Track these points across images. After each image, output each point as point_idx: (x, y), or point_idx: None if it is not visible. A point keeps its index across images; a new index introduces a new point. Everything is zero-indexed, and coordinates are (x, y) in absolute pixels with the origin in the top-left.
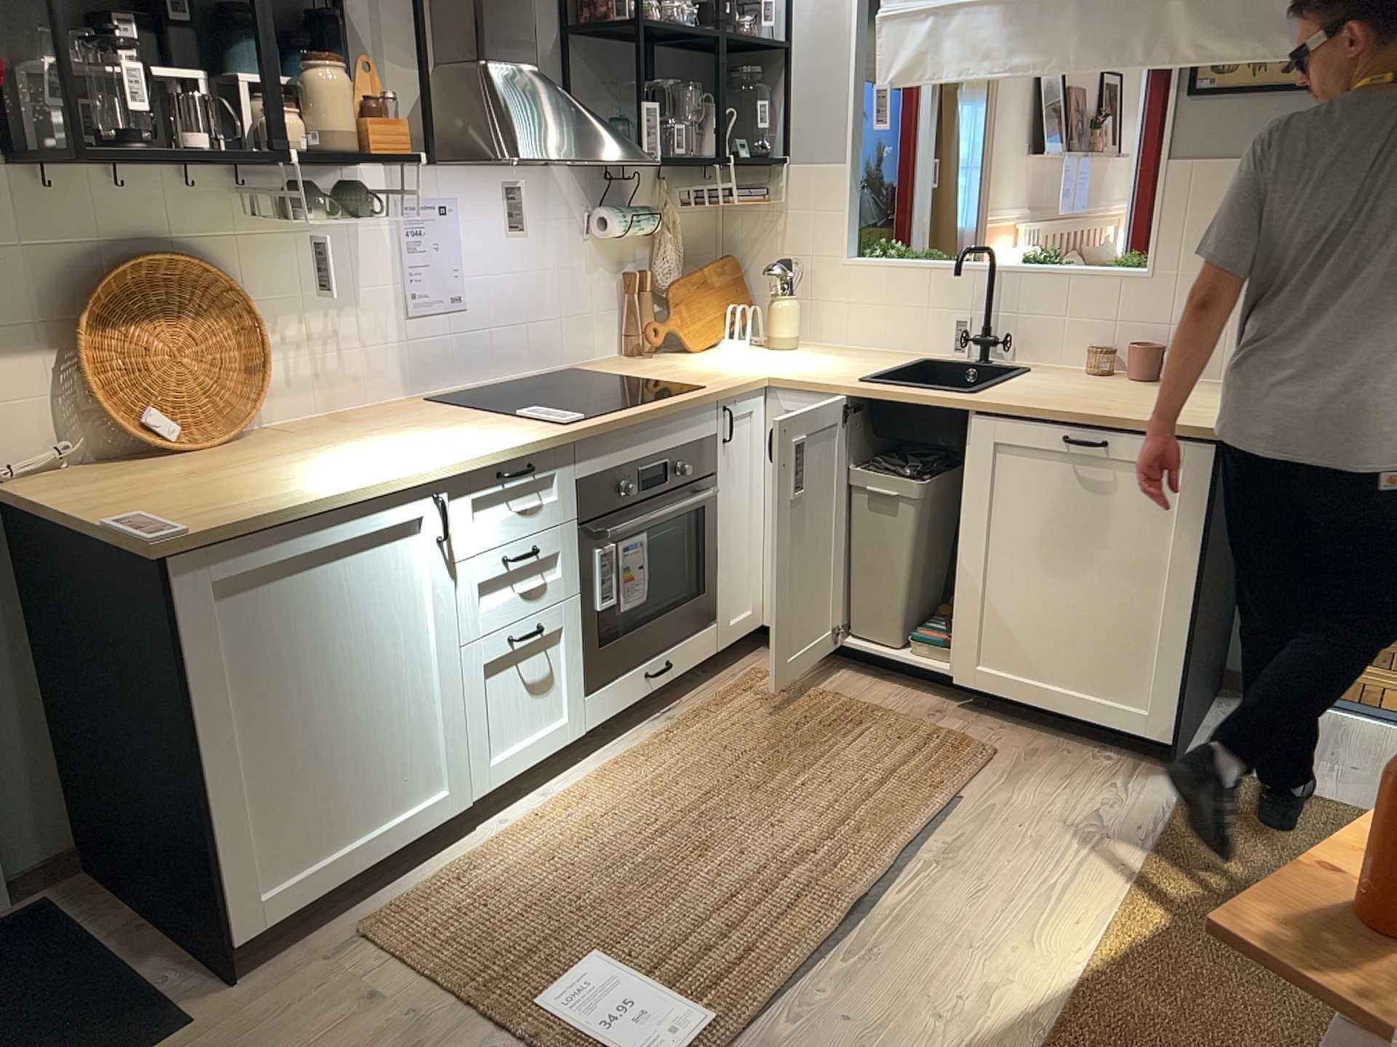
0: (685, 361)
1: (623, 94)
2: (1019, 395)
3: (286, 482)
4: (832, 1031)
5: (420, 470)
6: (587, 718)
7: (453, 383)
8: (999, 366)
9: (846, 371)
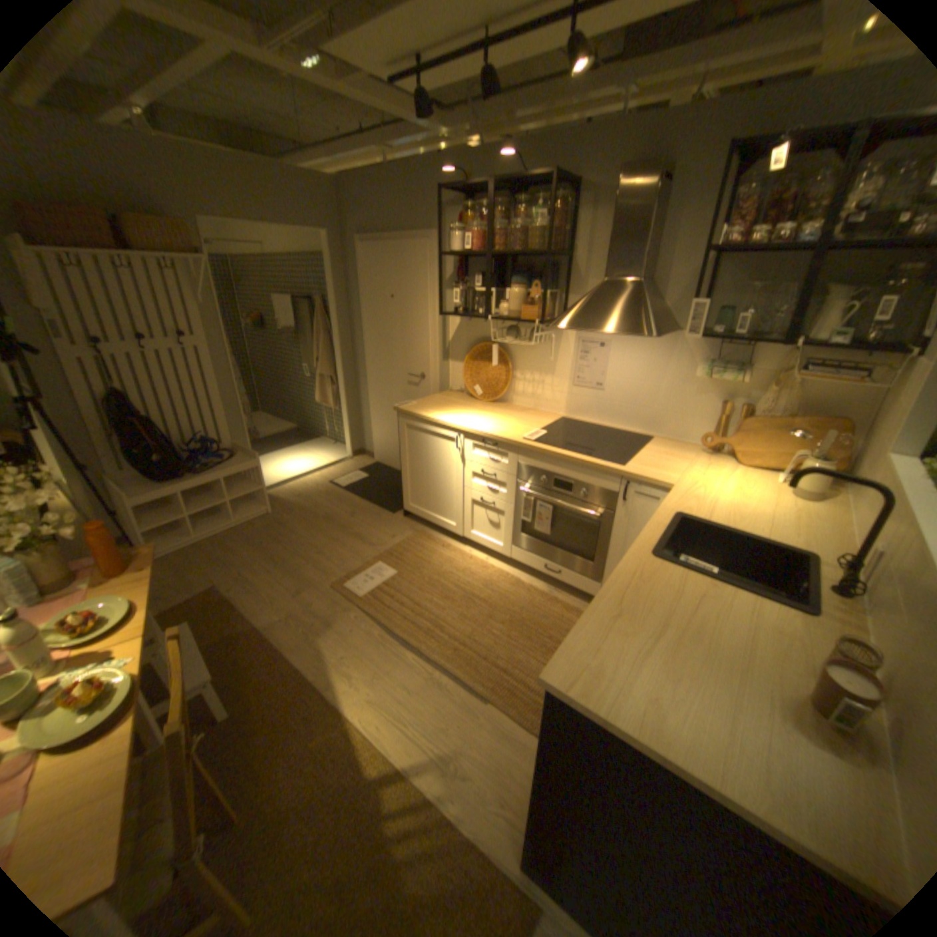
0: (710, 463)
1: (761, 288)
2: (661, 579)
3: (445, 412)
4: (348, 626)
5: (456, 424)
6: (511, 552)
7: (588, 418)
8: (814, 595)
9: (716, 512)
